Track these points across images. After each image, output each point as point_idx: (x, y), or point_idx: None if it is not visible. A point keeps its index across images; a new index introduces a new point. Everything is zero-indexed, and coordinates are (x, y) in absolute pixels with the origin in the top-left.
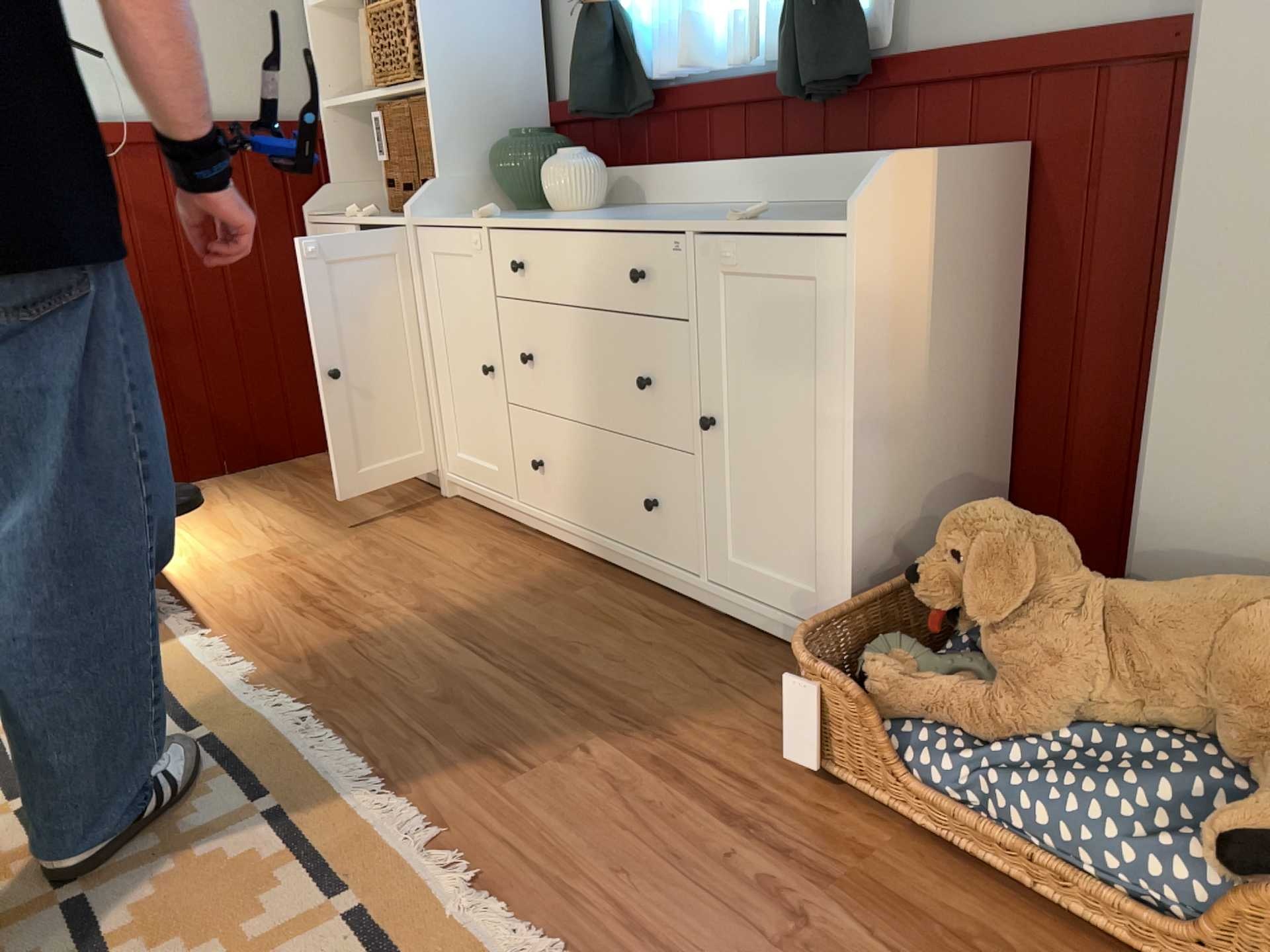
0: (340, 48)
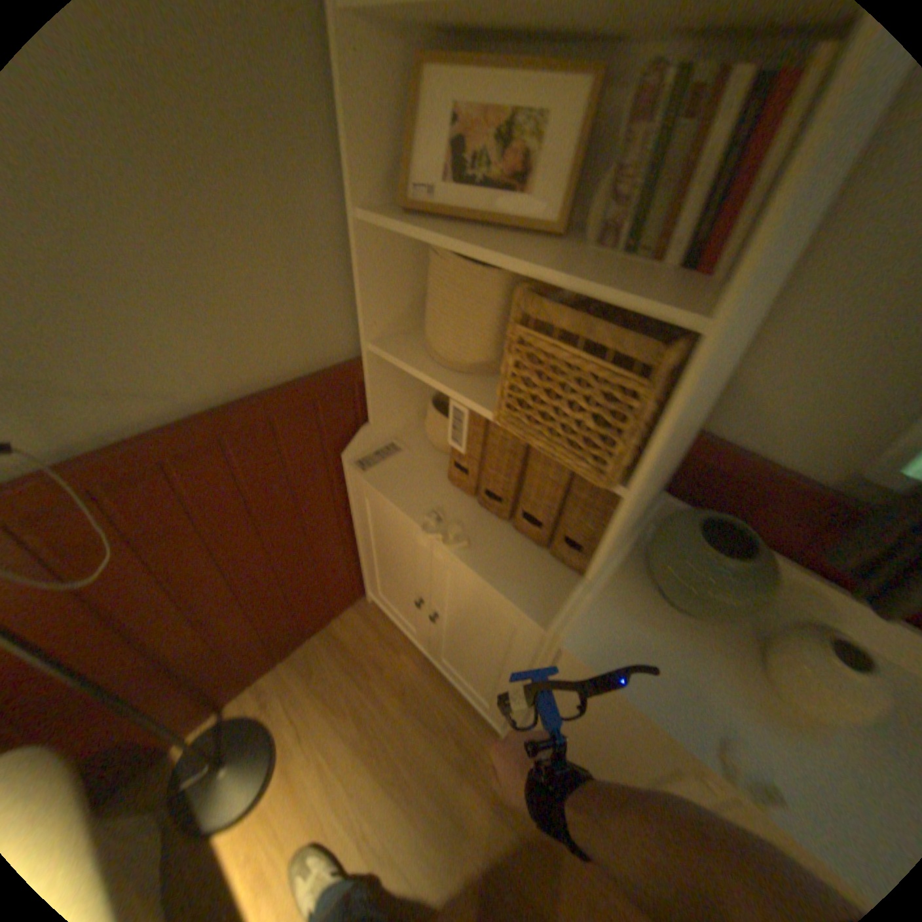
0: (392, 264)
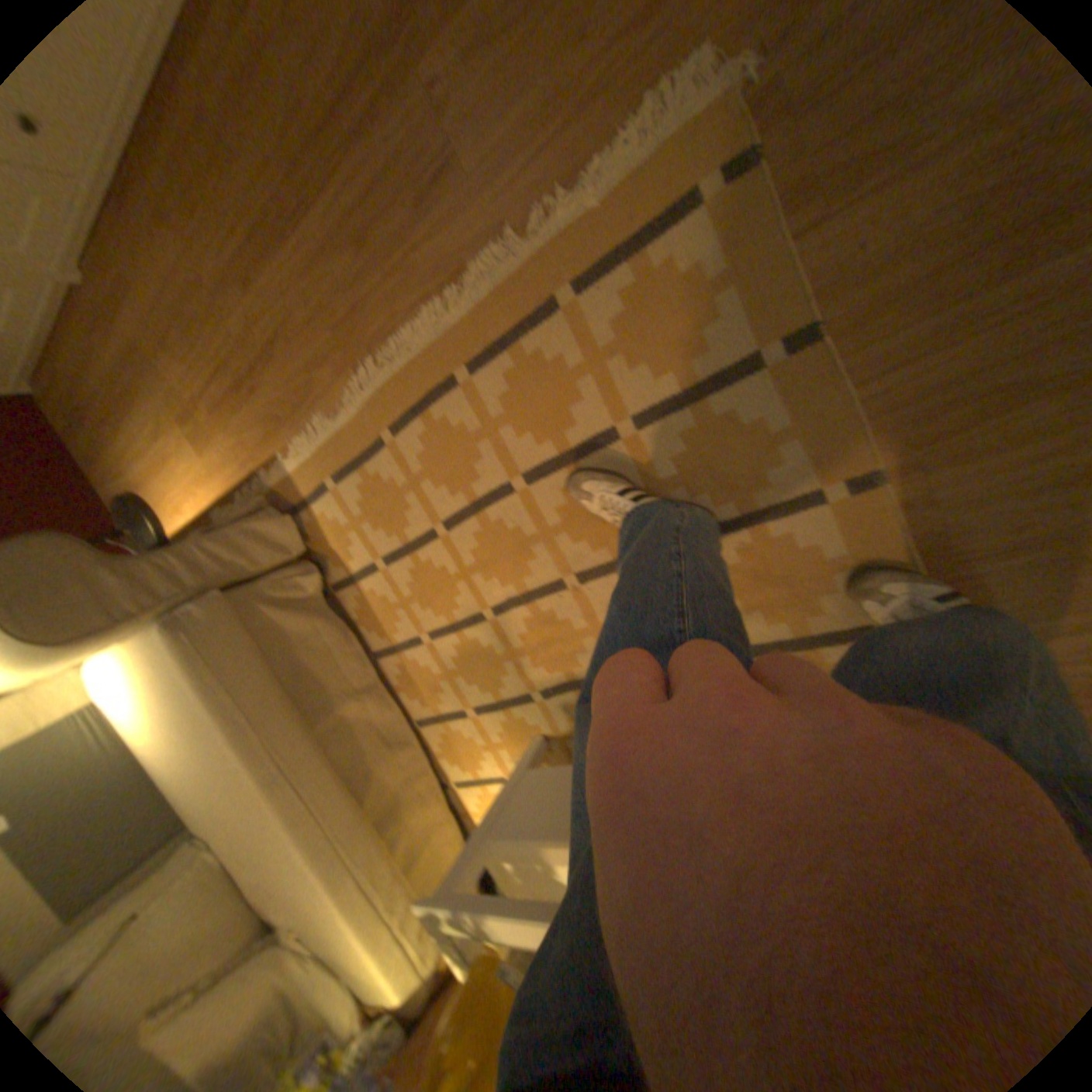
0: None
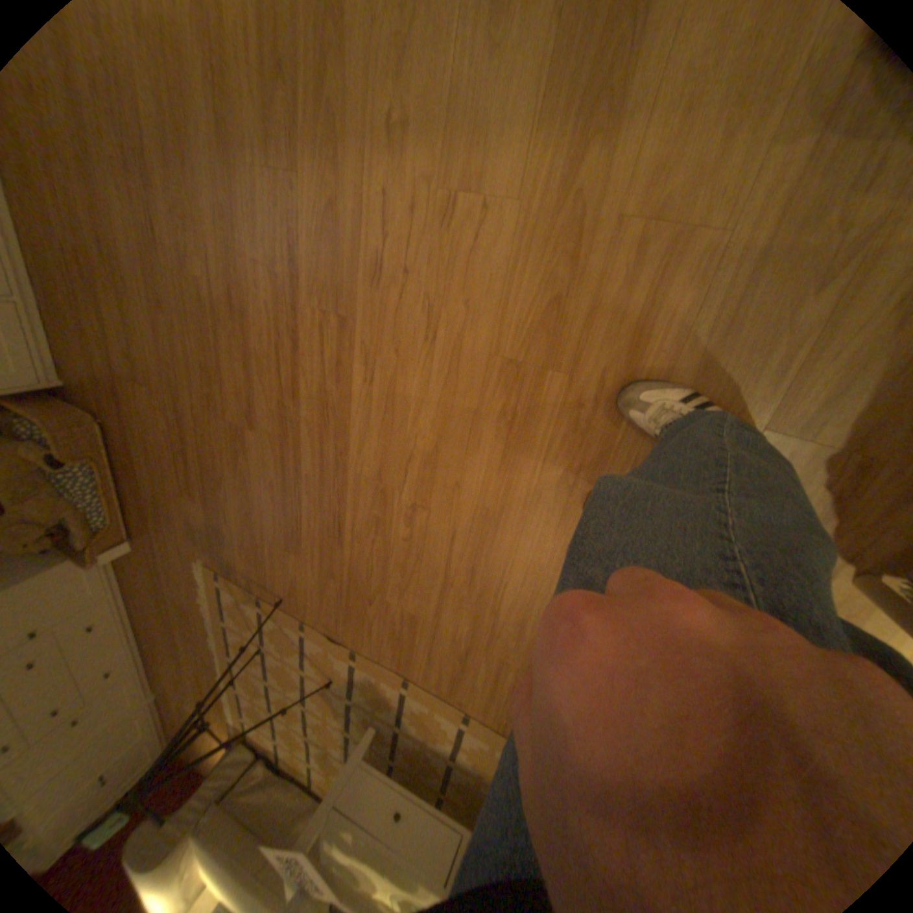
0: None
